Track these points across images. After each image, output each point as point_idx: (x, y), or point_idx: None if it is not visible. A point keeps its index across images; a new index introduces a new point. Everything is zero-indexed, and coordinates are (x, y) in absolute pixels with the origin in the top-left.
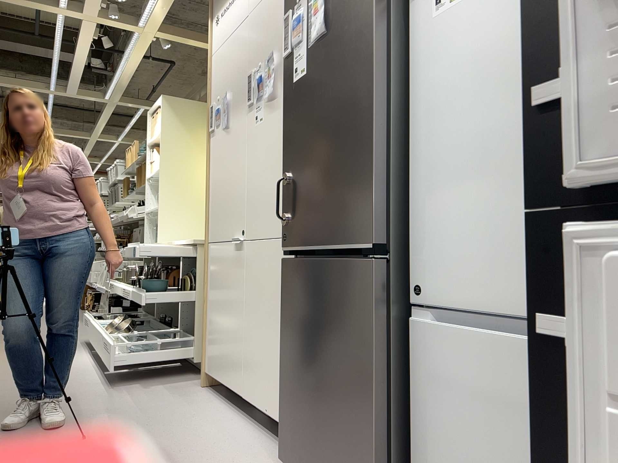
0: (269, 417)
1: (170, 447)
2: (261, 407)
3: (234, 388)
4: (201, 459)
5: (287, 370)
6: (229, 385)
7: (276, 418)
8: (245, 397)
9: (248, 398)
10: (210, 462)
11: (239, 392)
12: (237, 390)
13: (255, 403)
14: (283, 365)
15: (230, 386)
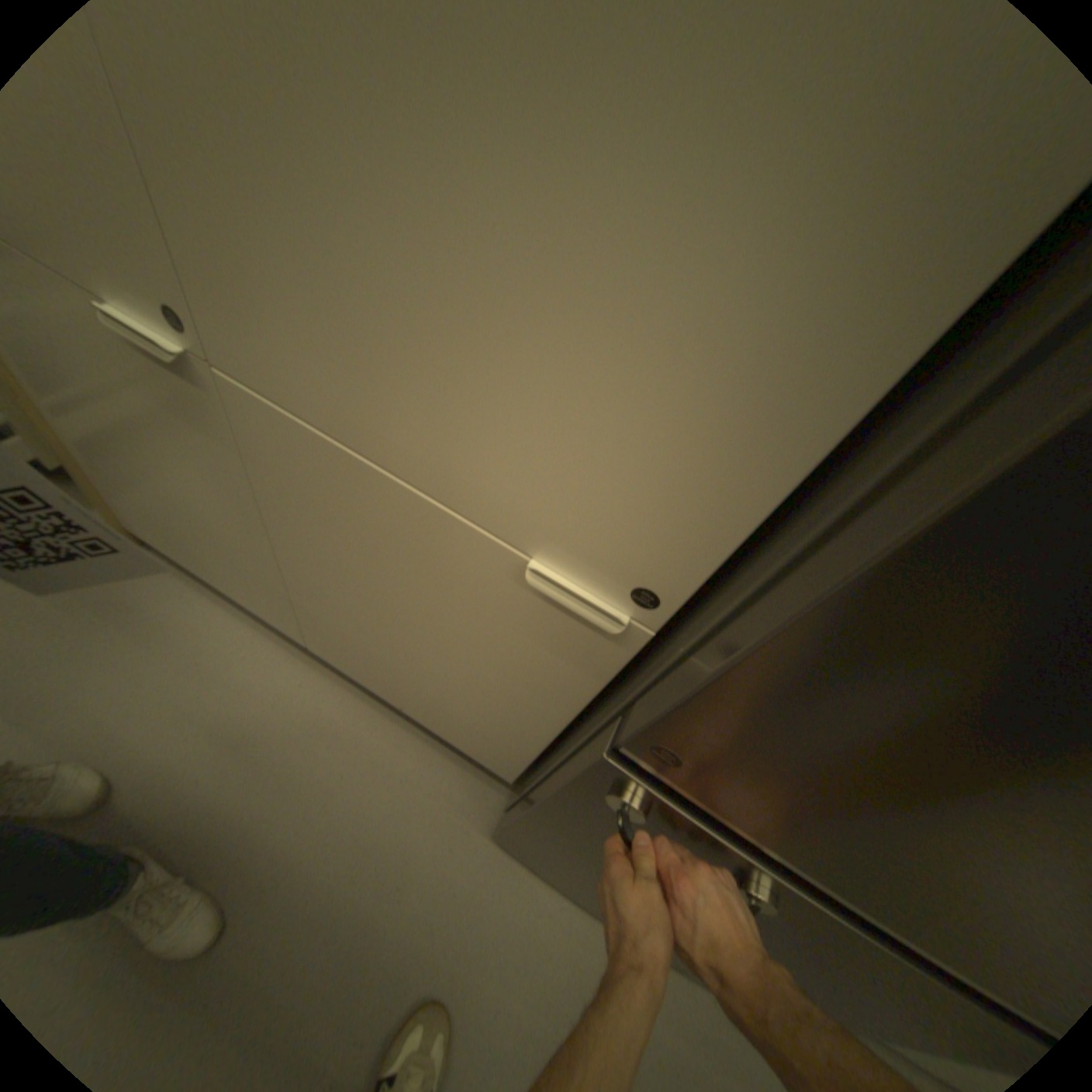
0: (409, 714)
1: (231, 868)
2: (379, 693)
3: (270, 621)
4: (333, 877)
5: (554, 836)
6: (245, 604)
7: (436, 731)
8: (320, 653)
9: (329, 659)
10: (357, 880)
11: (290, 634)
12: (282, 628)
13: (358, 679)
14: (541, 825)
15: (253, 609)
